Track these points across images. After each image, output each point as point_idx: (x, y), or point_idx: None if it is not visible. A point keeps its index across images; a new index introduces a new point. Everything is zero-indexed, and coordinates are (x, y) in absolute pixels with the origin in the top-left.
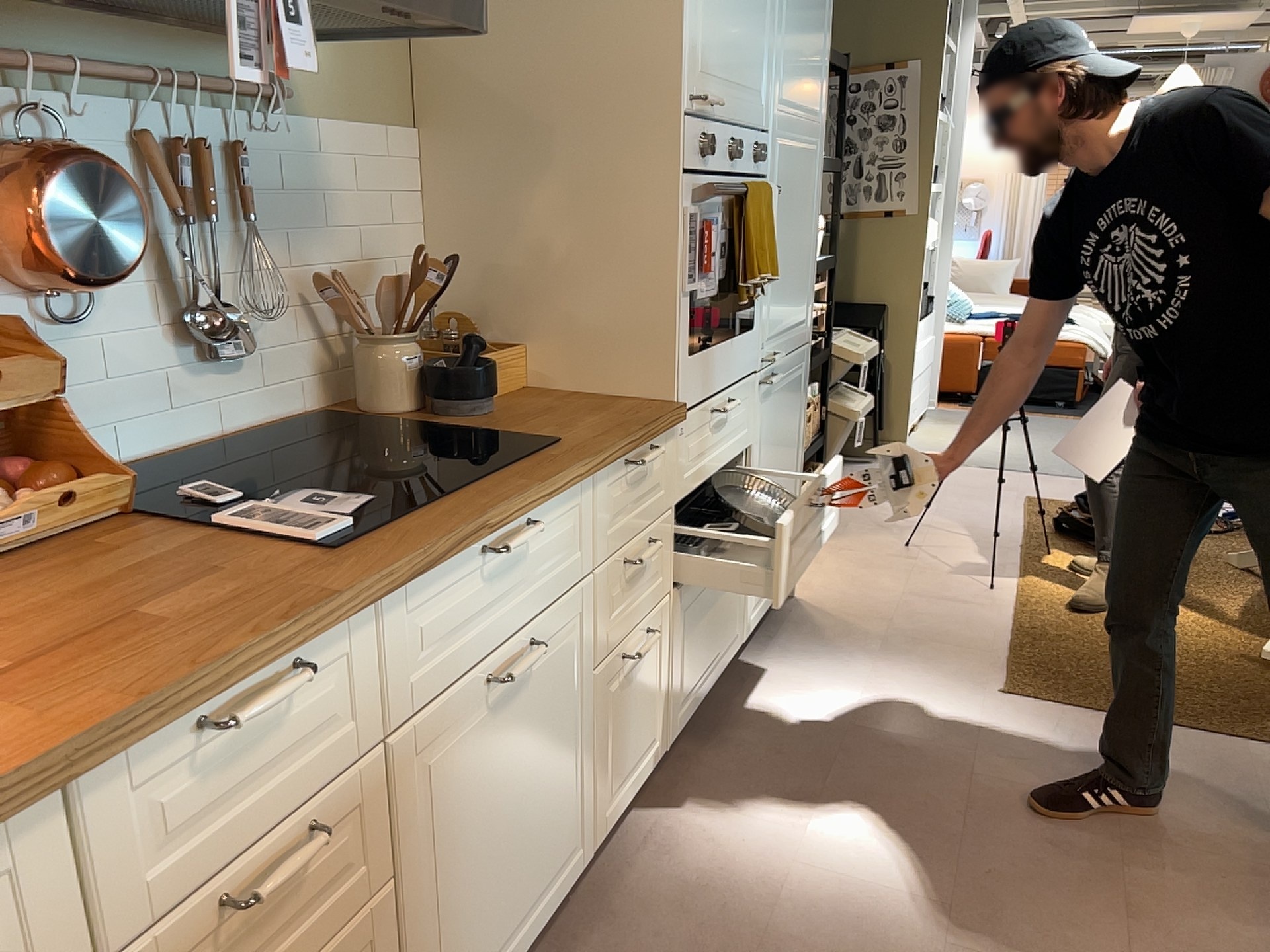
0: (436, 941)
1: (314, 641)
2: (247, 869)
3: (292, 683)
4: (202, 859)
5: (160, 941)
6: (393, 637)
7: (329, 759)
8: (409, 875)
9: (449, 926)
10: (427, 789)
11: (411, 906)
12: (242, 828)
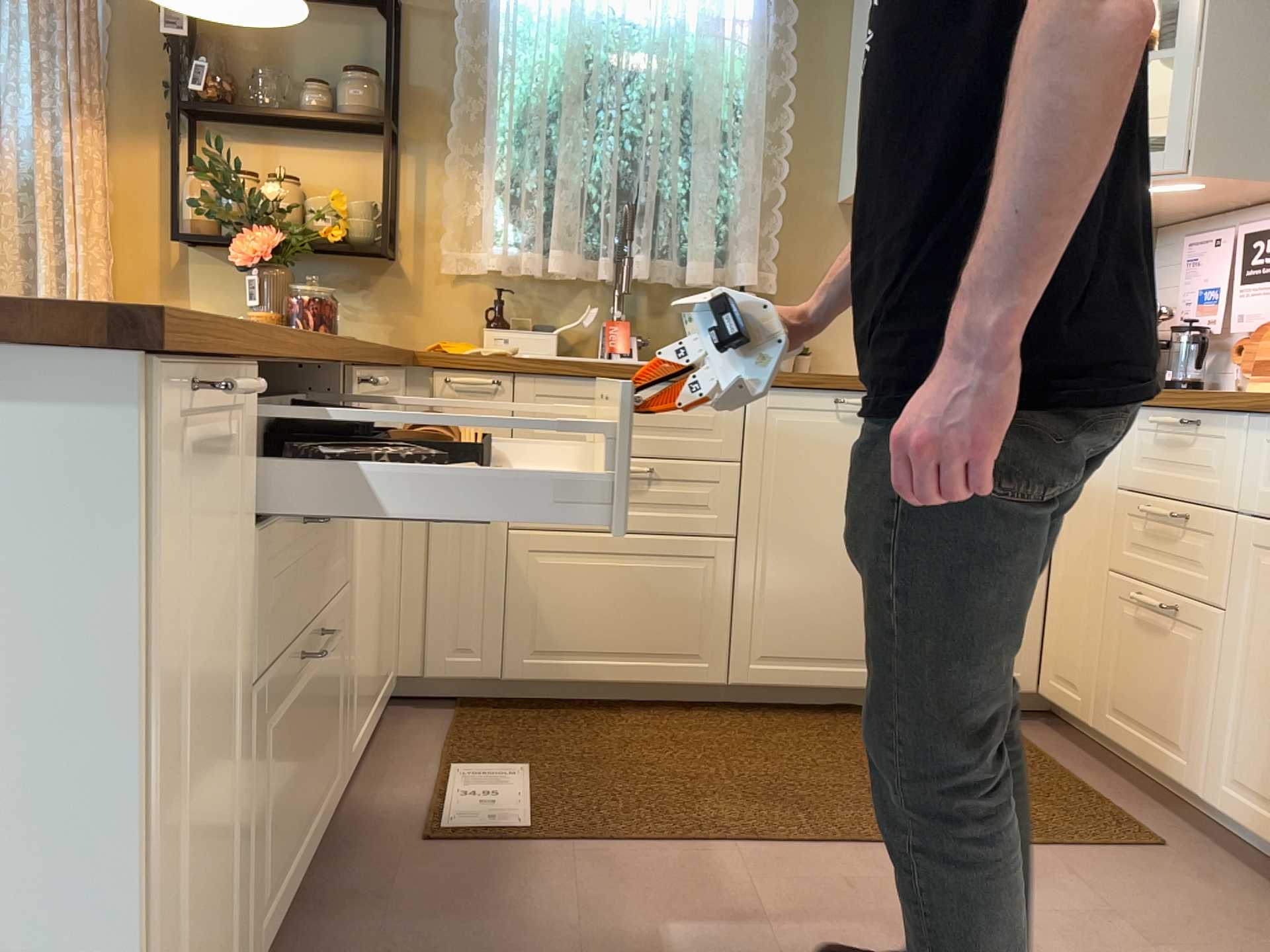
0: (1248, 712)
1: (1203, 413)
2: (1165, 507)
3: (1179, 421)
4: (1153, 482)
5: (1137, 501)
6: (1260, 451)
7: (1209, 492)
8: (1239, 629)
9: (1260, 718)
10: (1264, 585)
11: (1235, 654)
12: (1168, 485)
